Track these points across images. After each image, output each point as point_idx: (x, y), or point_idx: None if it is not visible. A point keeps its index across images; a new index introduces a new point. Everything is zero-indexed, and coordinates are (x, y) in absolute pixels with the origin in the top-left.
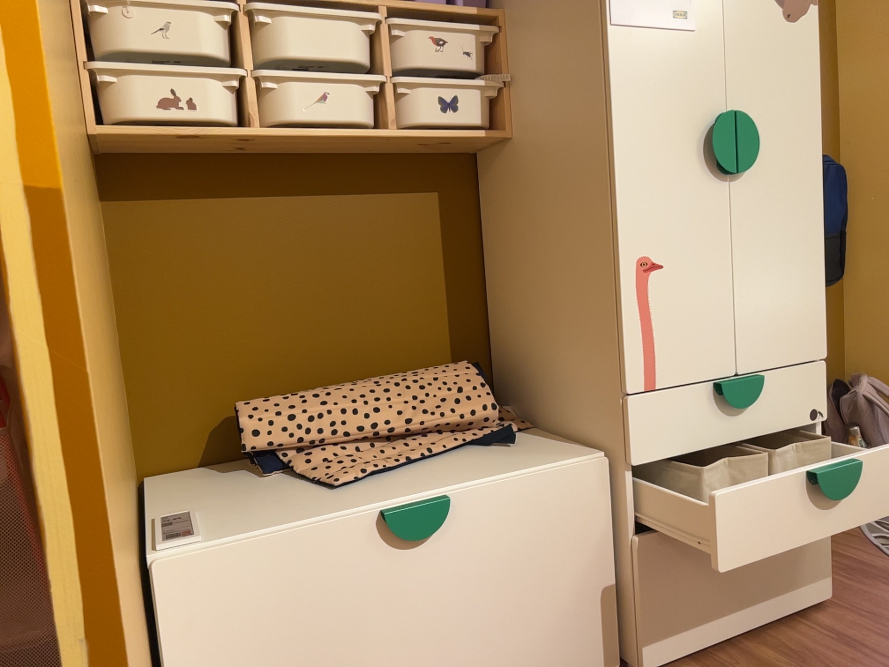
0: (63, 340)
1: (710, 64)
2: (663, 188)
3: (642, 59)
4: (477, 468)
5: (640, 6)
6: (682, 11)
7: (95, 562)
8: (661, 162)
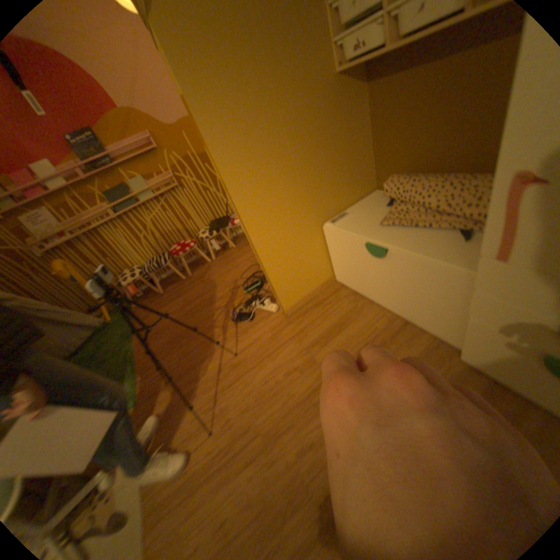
0: (234, 200)
1: None
2: None
3: None
4: (423, 242)
5: None
6: None
7: (249, 233)
8: None
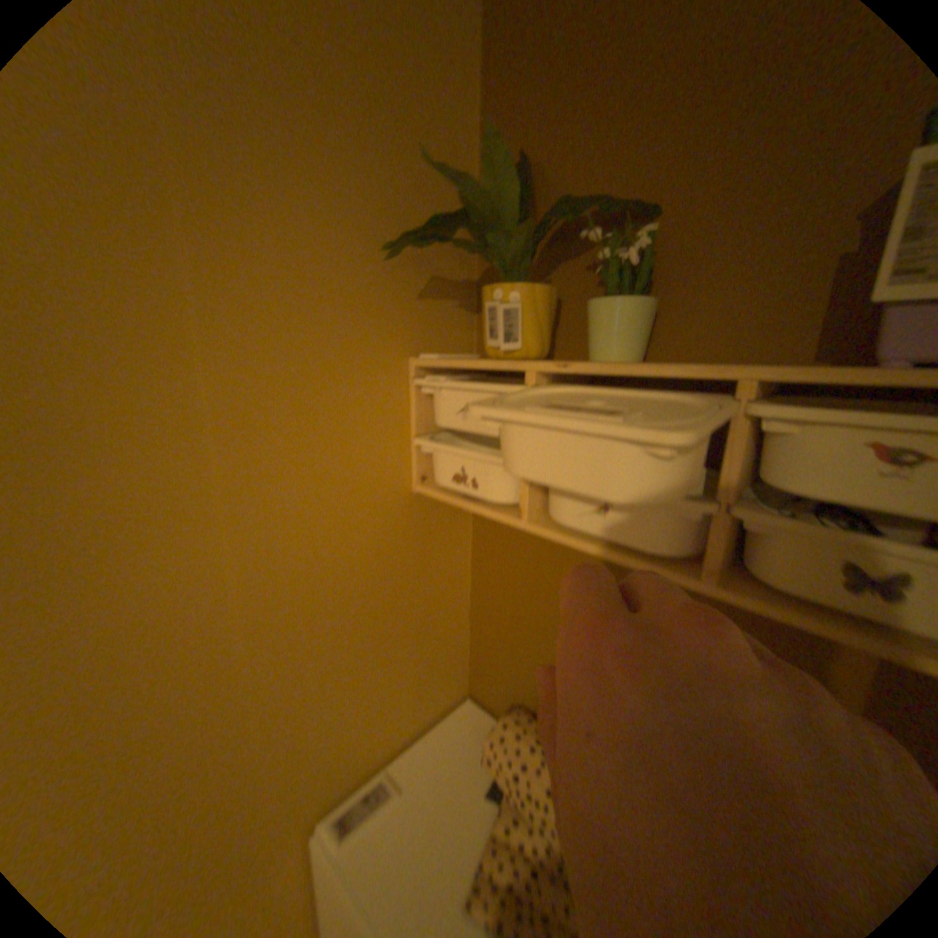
0: None
1: None
2: None
3: None
4: None
5: None
6: None
7: None
8: None
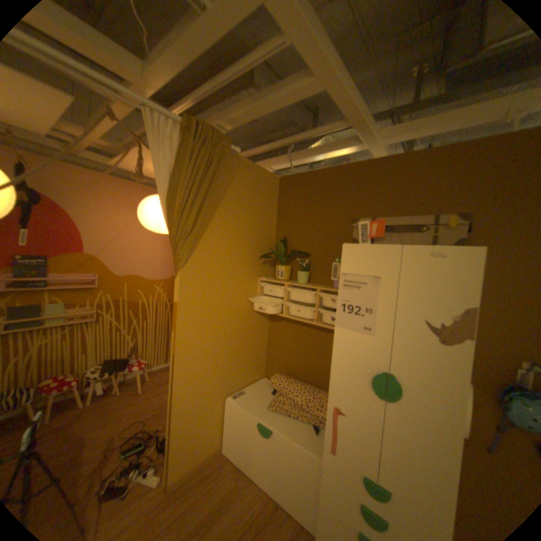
0: (175, 370)
1: (381, 351)
2: (349, 388)
3: (347, 341)
4: (294, 432)
5: (349, 322)
6: (368, 328)
7: (173, 399)
8: (349, 379)
